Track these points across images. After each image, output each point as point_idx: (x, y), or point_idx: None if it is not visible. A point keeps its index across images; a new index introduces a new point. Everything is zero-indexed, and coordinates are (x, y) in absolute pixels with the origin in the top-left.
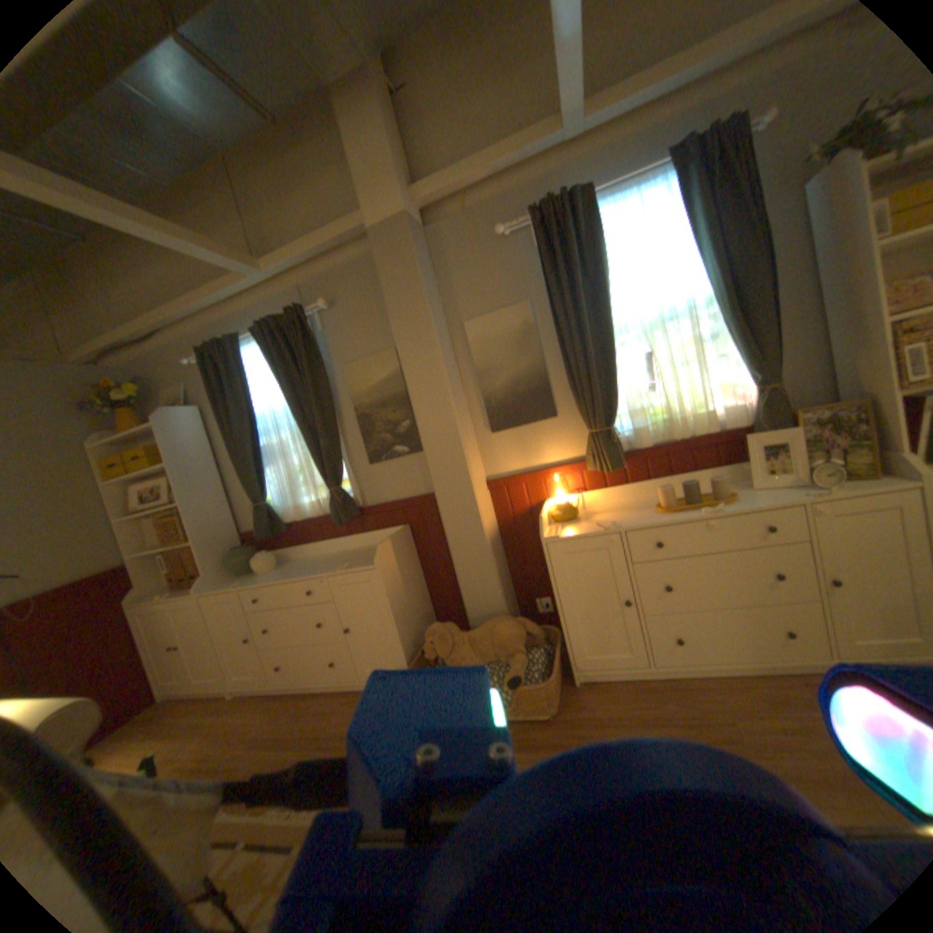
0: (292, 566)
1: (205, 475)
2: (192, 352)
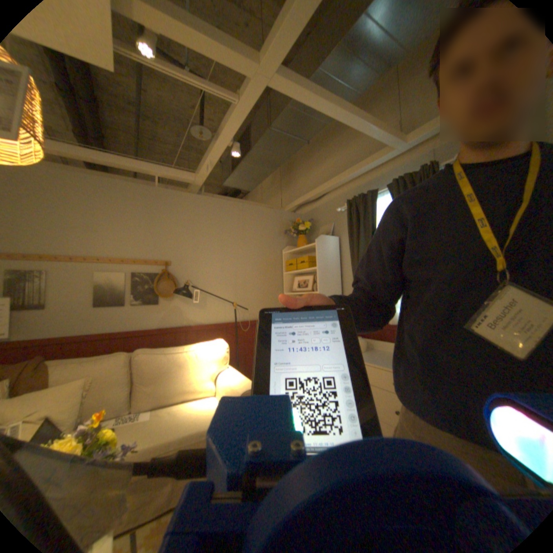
0: (379, 356)
1: (334, 279)
2: (345, 203)
